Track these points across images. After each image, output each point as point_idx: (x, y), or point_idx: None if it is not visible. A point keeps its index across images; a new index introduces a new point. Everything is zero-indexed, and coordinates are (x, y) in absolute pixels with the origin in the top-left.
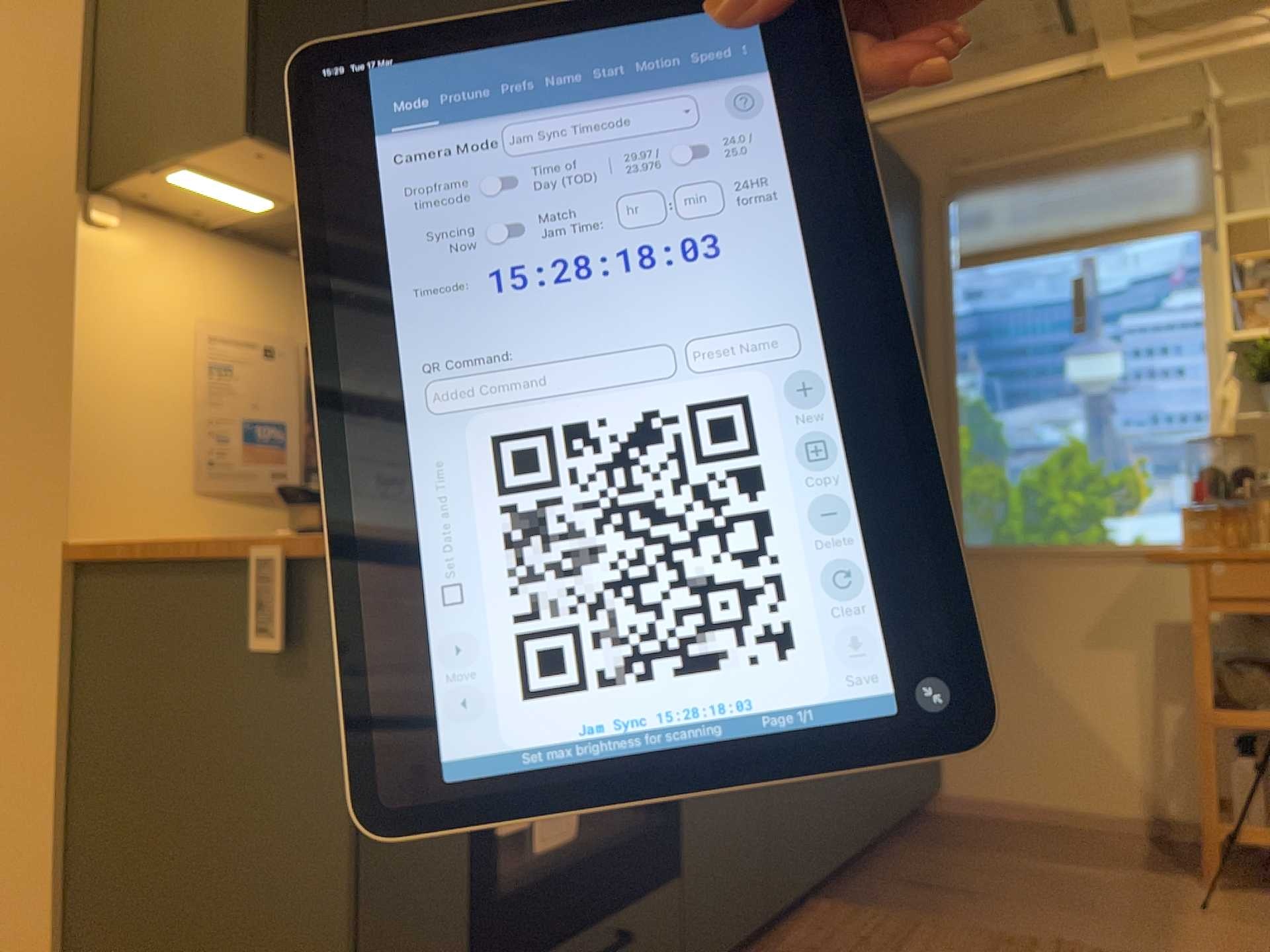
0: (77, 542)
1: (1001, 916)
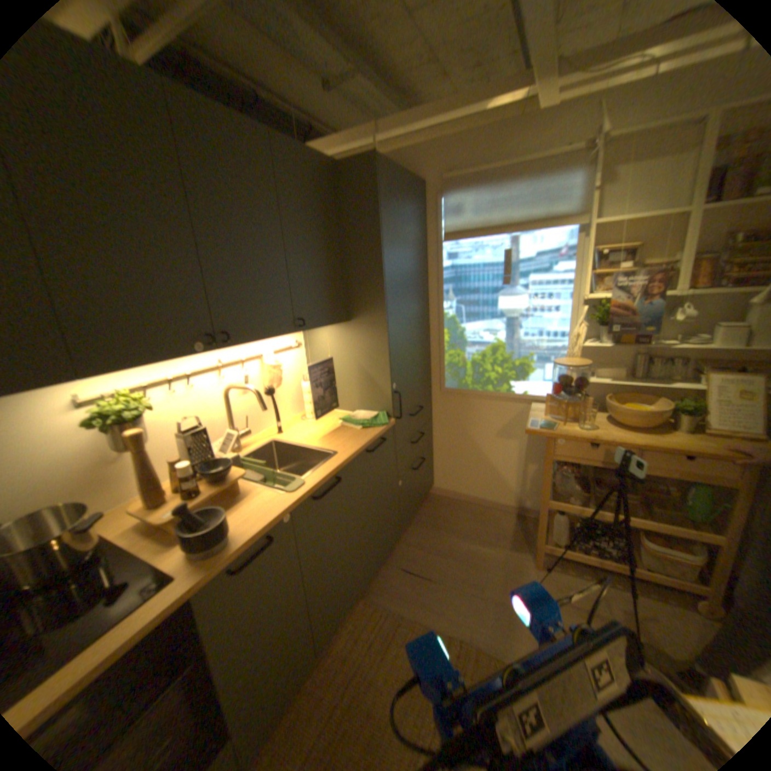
0: None
1: (439, 606)
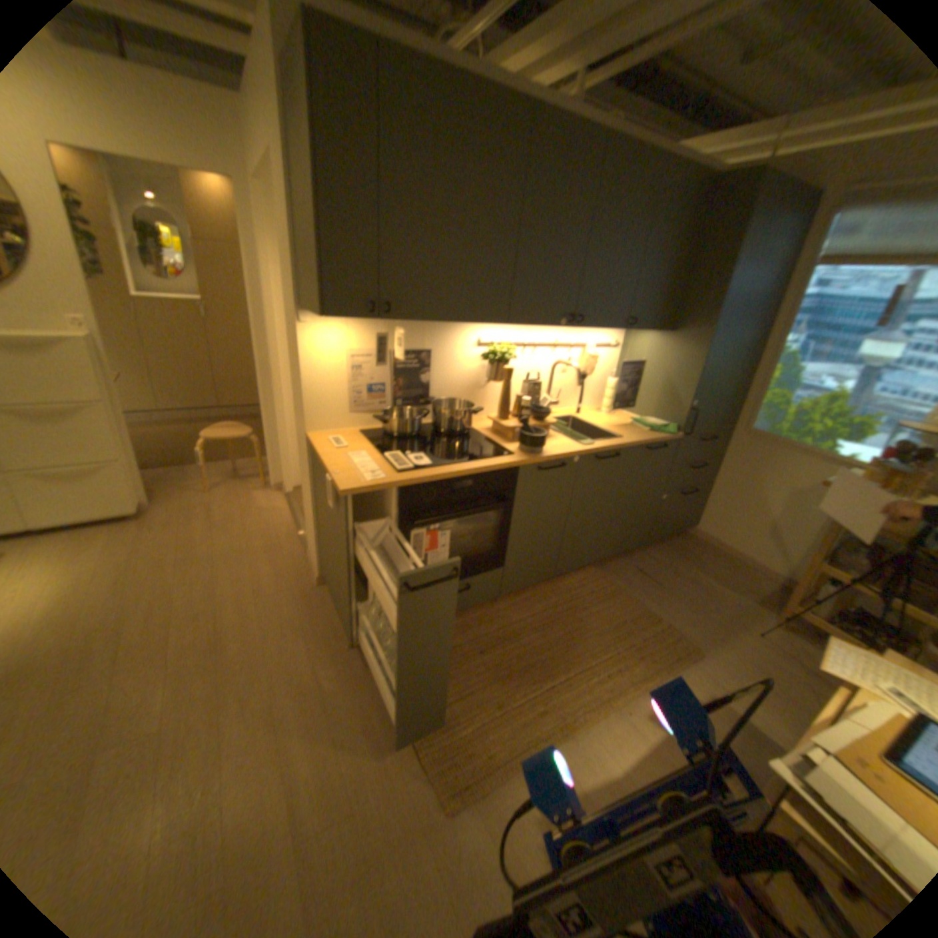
0: (307, 435)
1: (660, 602)
